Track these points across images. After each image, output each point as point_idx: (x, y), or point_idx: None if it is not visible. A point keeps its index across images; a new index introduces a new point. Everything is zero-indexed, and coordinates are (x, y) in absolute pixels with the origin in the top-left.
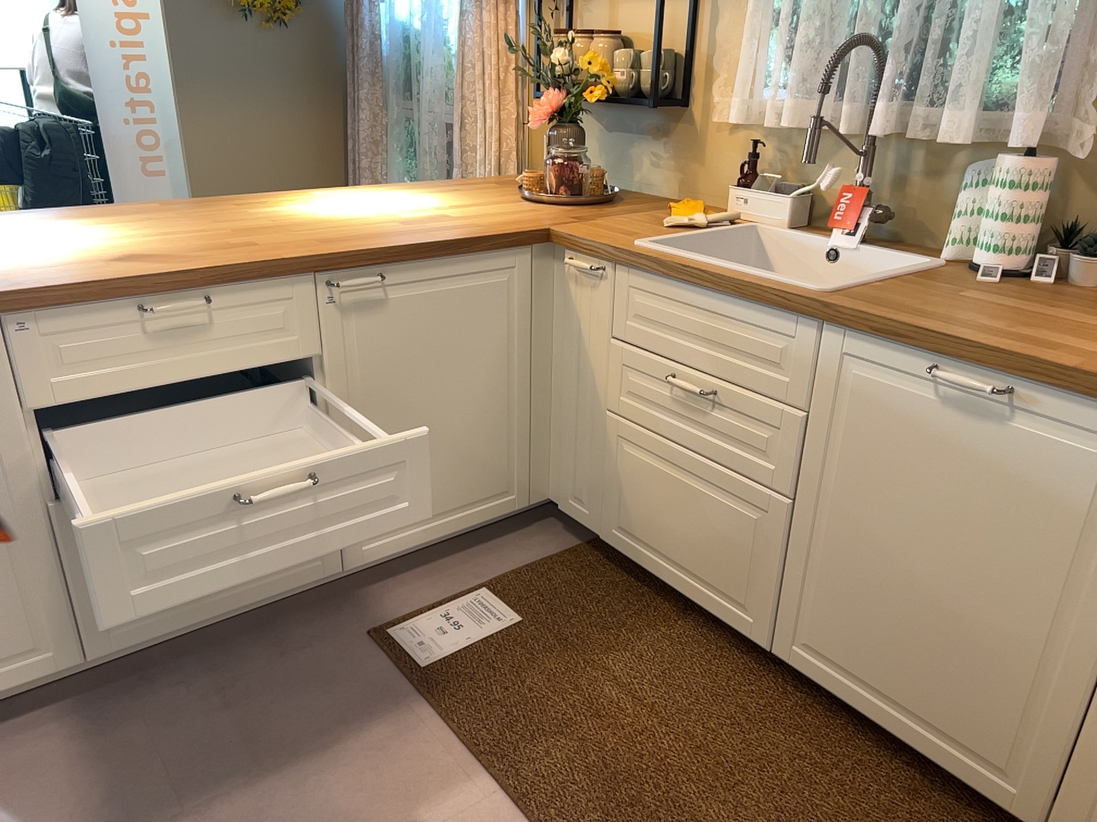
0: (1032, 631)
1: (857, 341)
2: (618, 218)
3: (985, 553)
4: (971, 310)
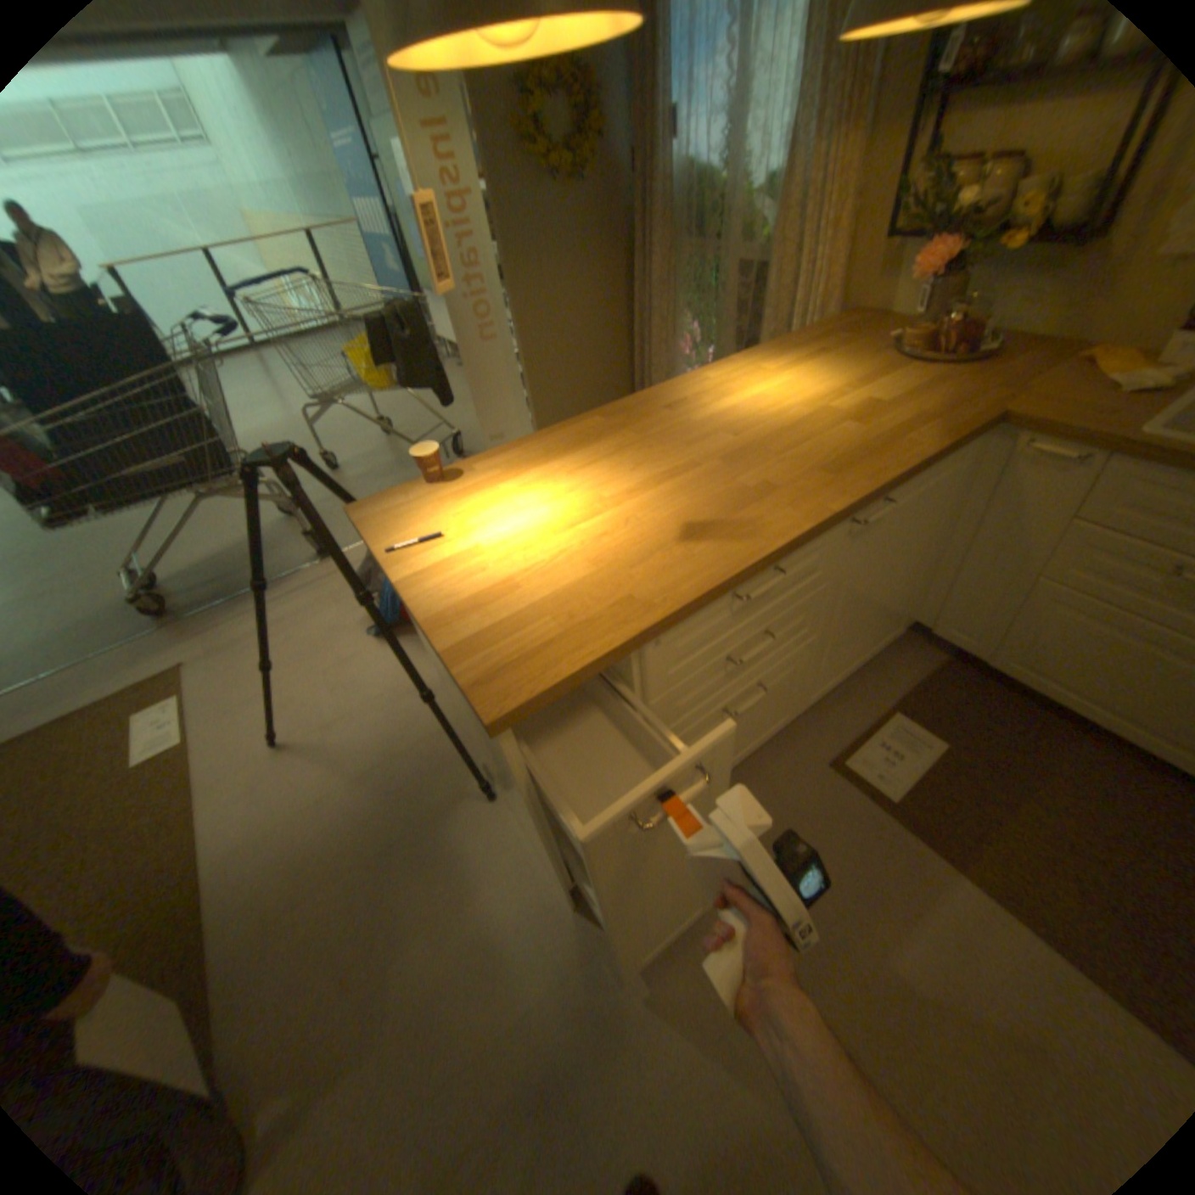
0: None
1: None
2: (1052, 381)
3: None
4: None
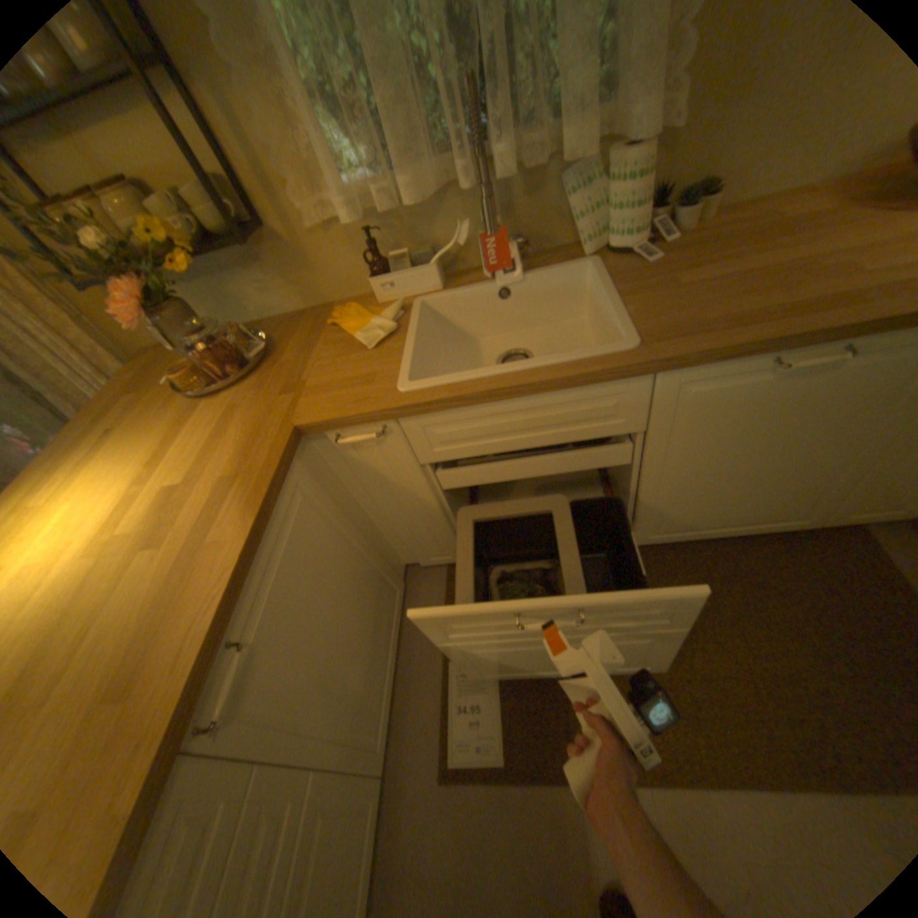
0: (836, 461)
1: (697, 369)
2: (317, 364)
3: (807, 441)
4: (727, 291)
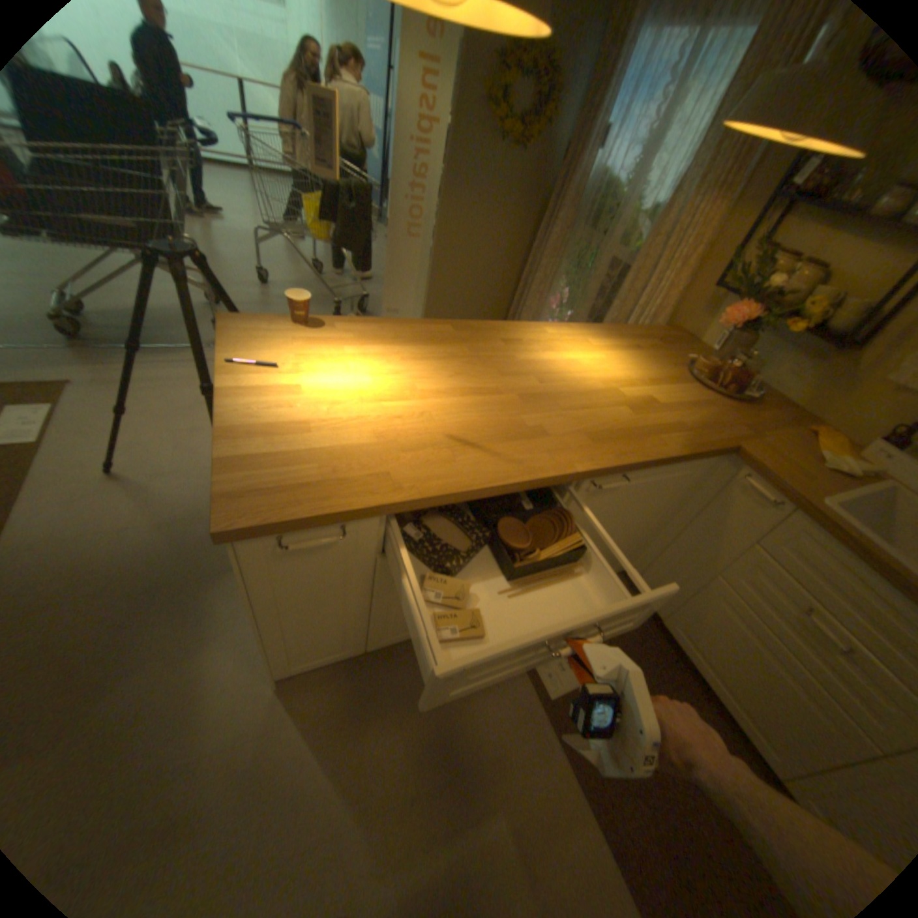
0: None
1: None
2: (783, 438)
3: None
4: None
